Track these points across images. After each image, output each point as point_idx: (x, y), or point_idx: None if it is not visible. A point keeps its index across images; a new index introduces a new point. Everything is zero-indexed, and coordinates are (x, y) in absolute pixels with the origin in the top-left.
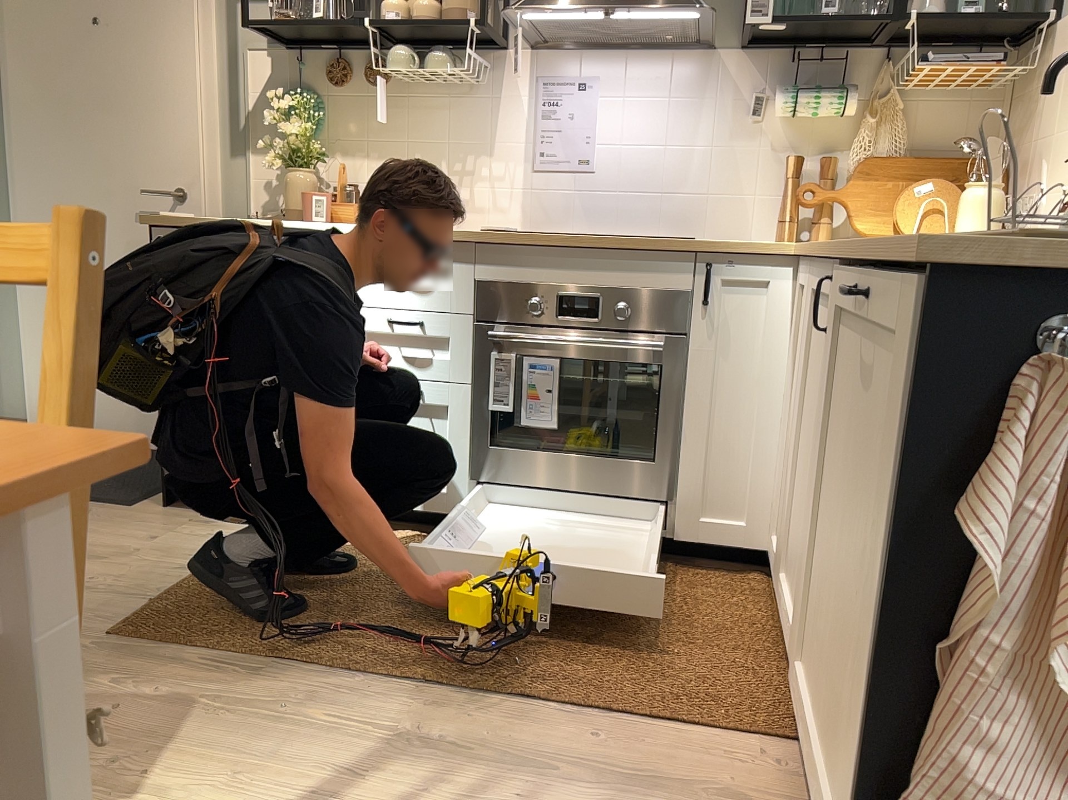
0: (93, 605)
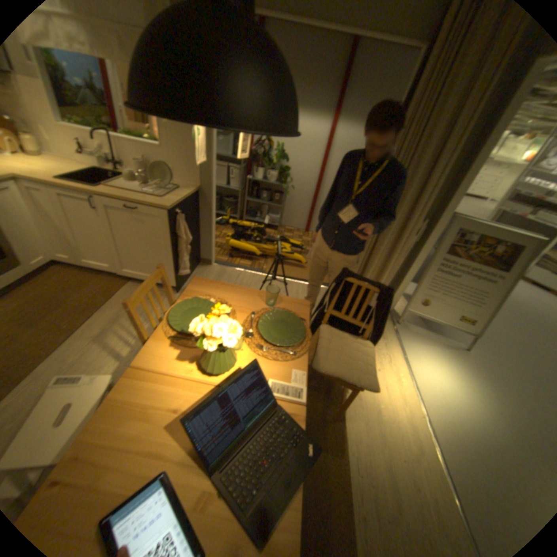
0: None
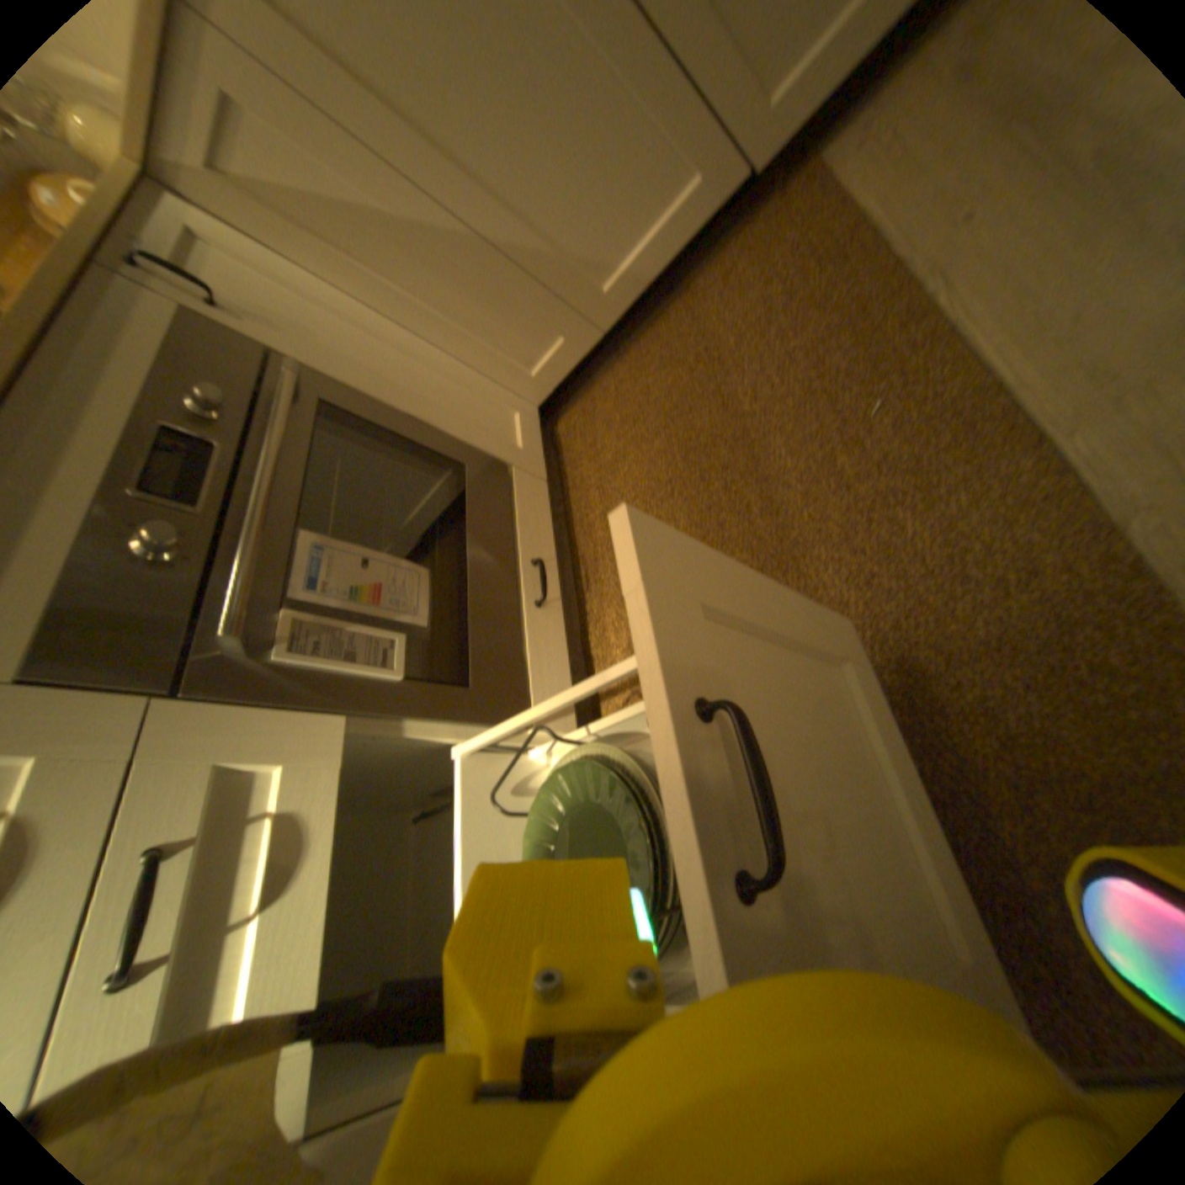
0: None
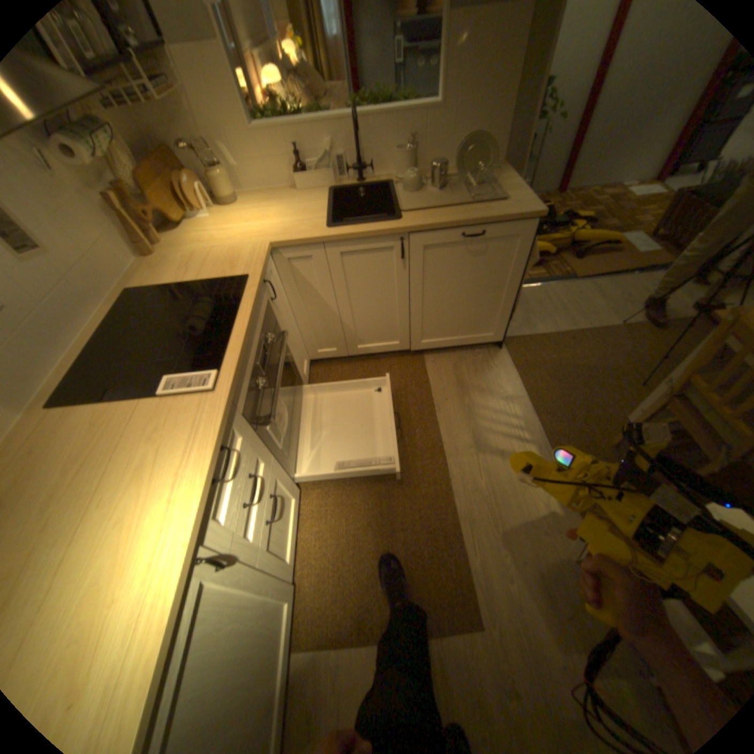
0: (461, 677)
